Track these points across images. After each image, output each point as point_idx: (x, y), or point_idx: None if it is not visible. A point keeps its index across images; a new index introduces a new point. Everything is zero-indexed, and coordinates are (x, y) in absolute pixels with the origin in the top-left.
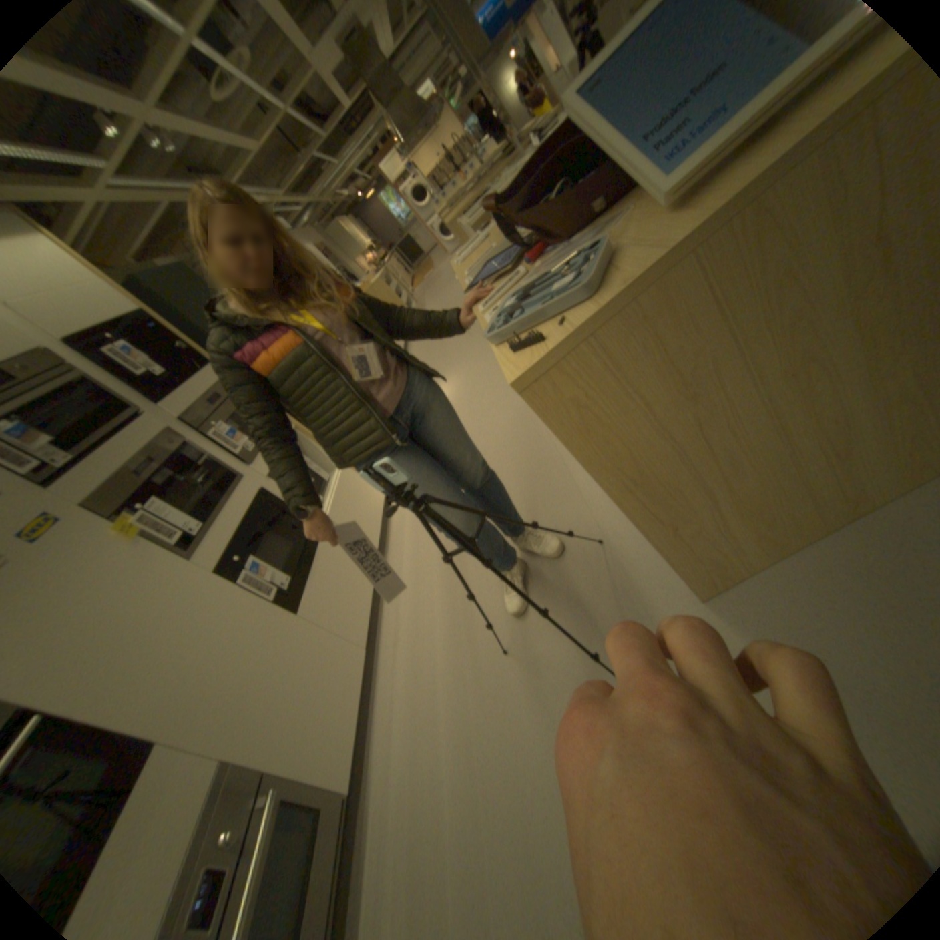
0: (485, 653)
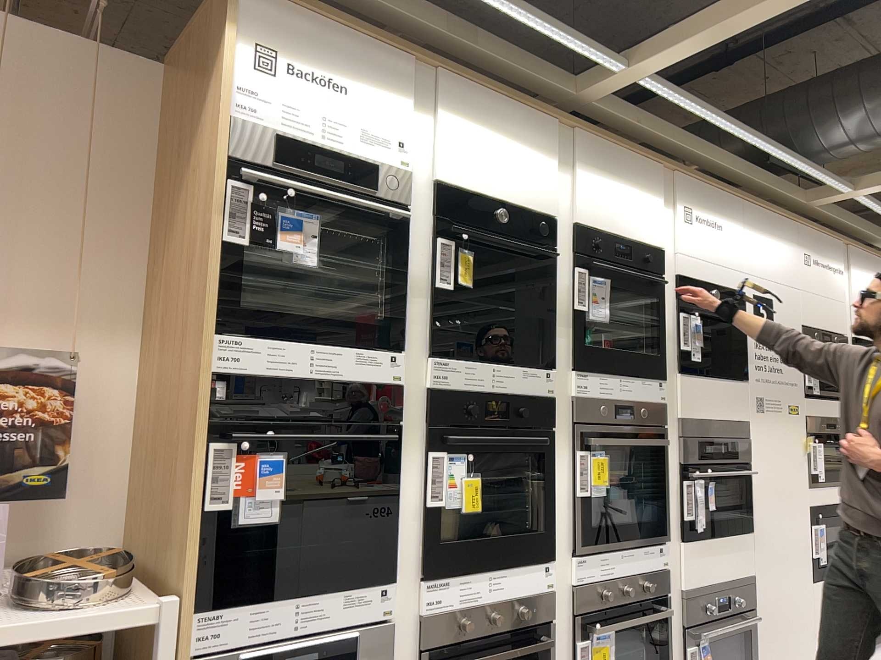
0: None
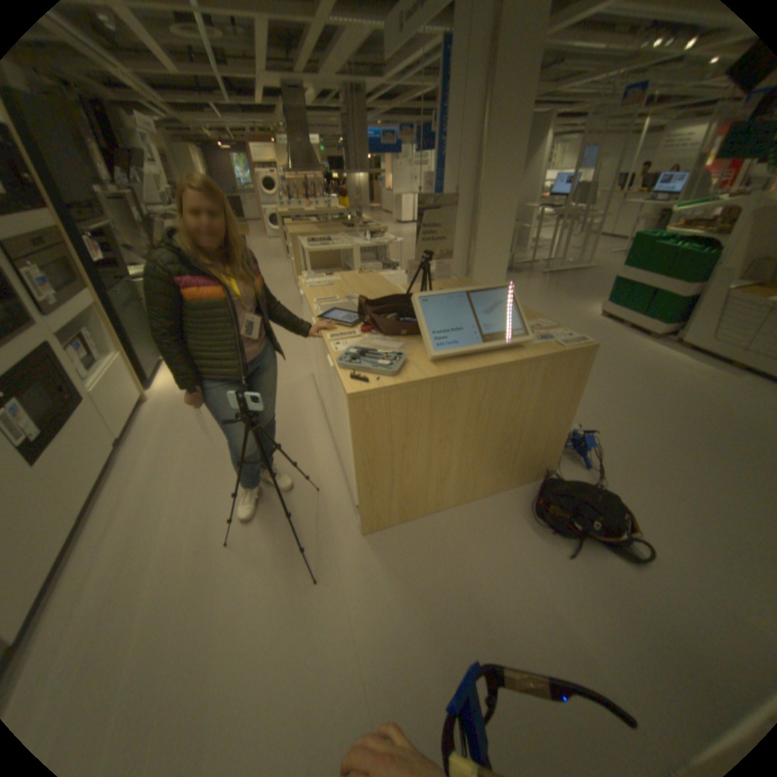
0: (202, 550)
